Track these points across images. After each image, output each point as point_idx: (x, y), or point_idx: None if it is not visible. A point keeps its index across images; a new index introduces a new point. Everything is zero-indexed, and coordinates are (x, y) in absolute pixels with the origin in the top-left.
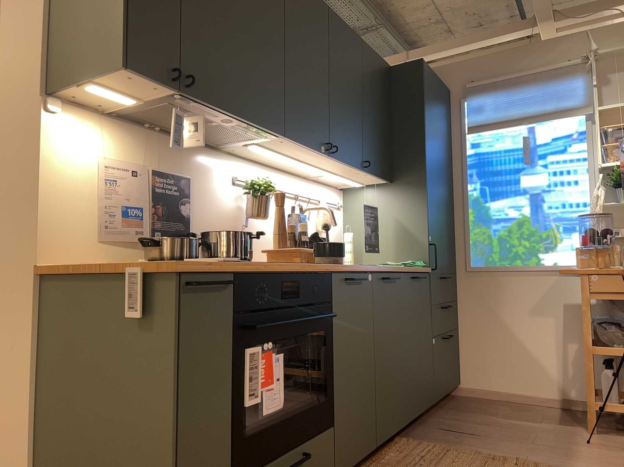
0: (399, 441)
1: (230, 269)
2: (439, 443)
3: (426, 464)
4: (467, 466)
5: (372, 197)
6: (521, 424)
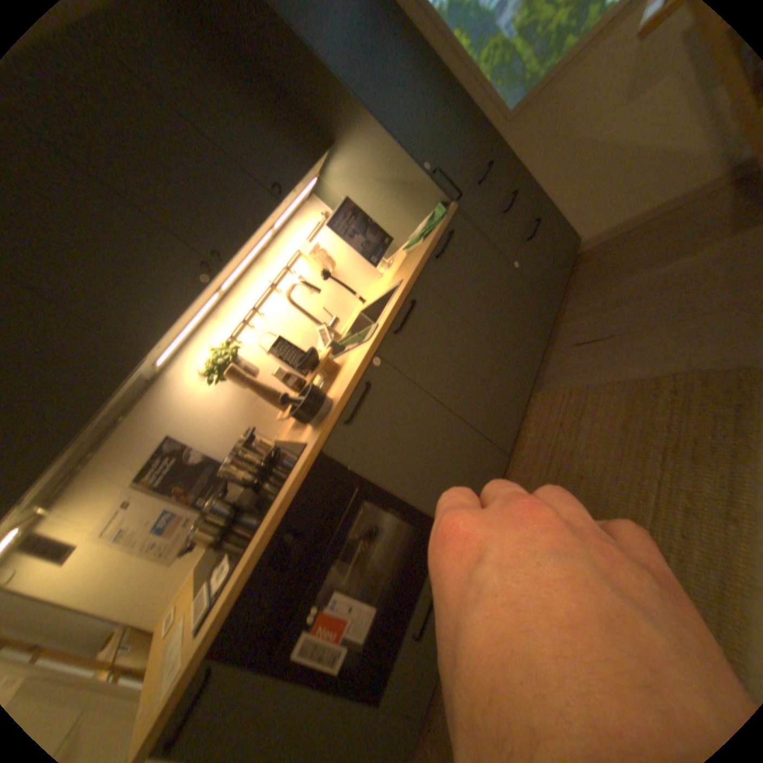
0: (533, 401)
1: (198, 651)
2: (574, 379)
3: (564, 437)
4: (609, 423)
5: (337, 176)
6: (671, 272)
